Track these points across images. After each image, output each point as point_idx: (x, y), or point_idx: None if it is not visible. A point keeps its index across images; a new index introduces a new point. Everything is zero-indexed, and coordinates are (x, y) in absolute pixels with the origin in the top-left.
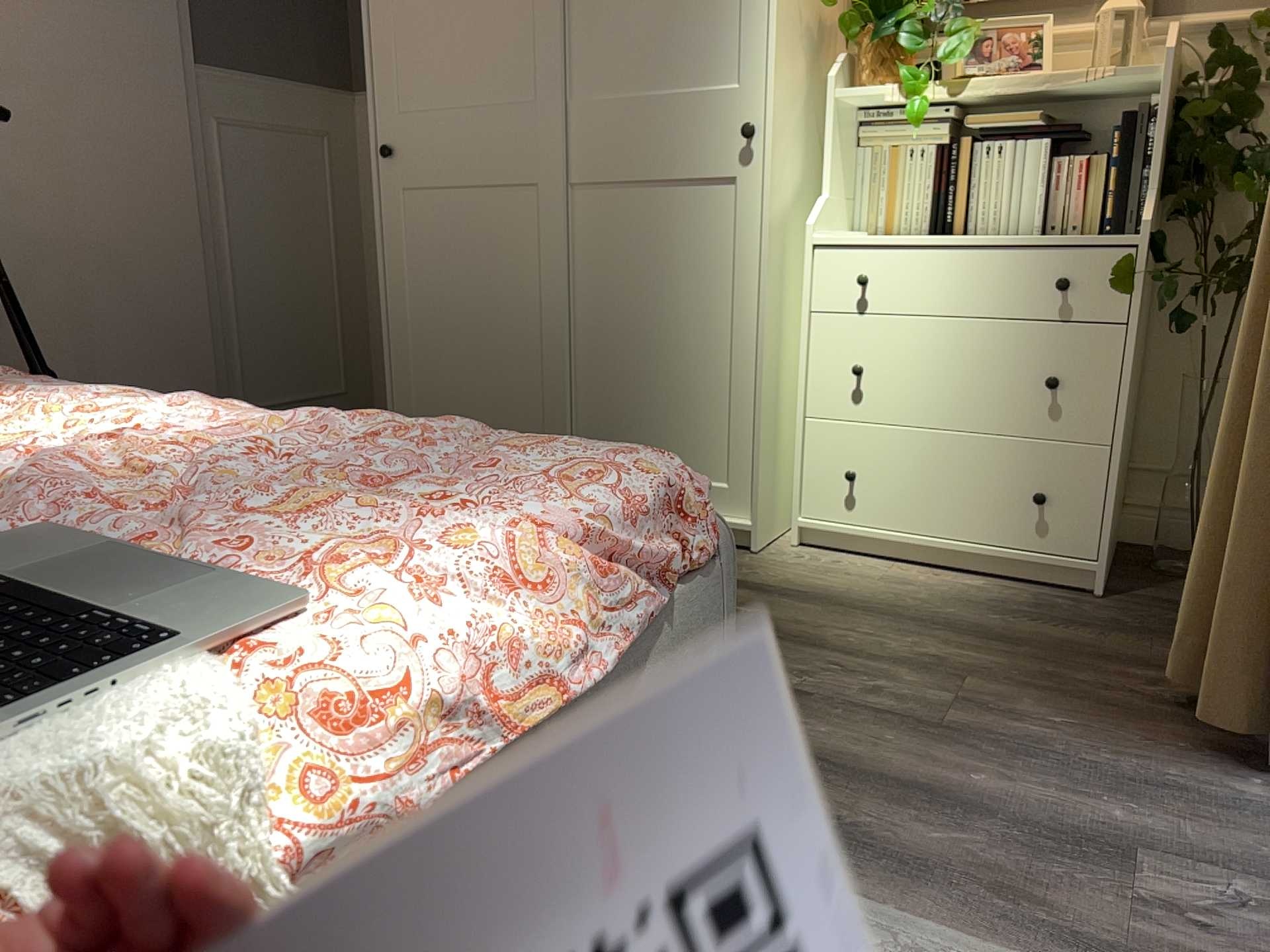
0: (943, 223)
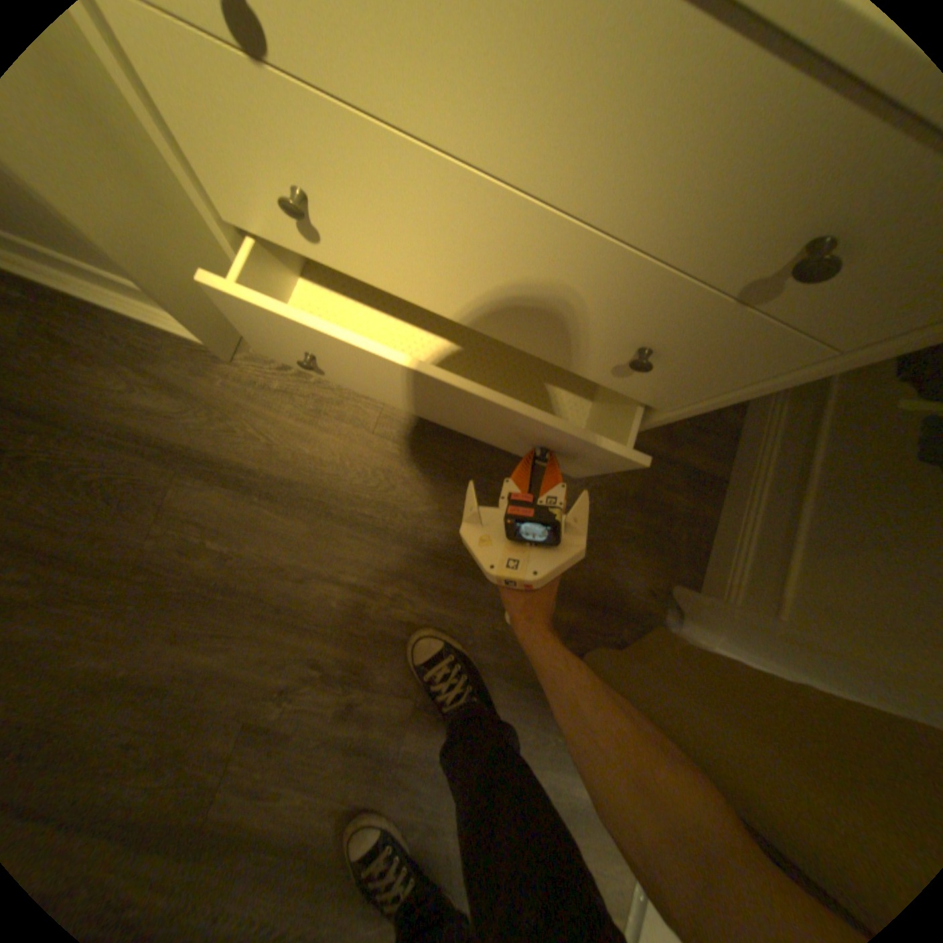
0: None
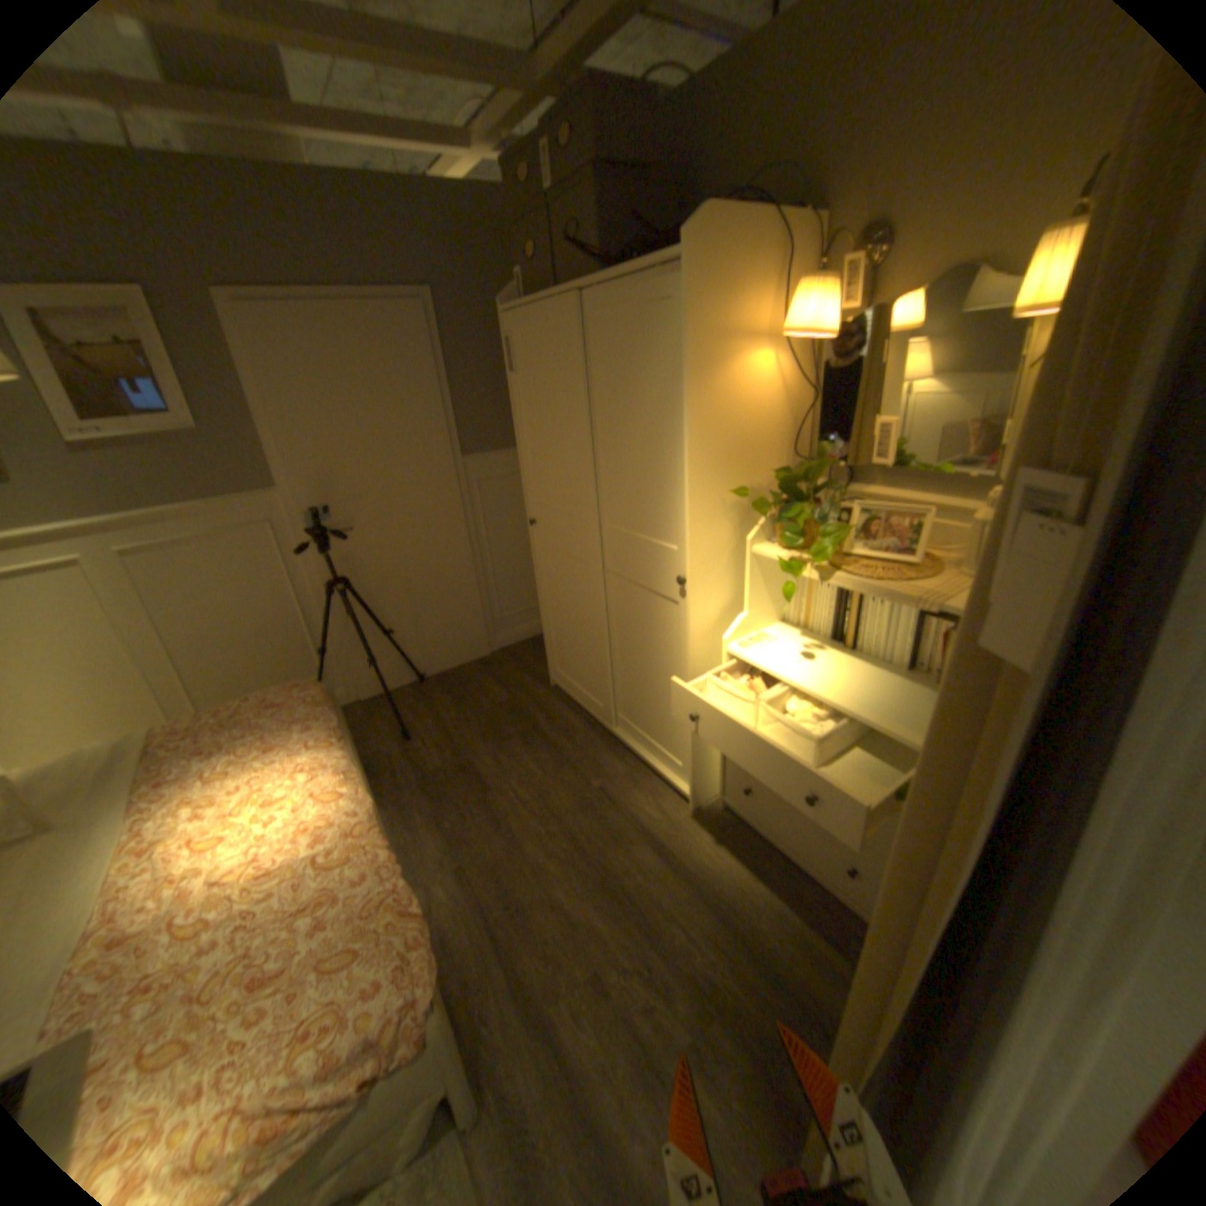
0: (842, 636)
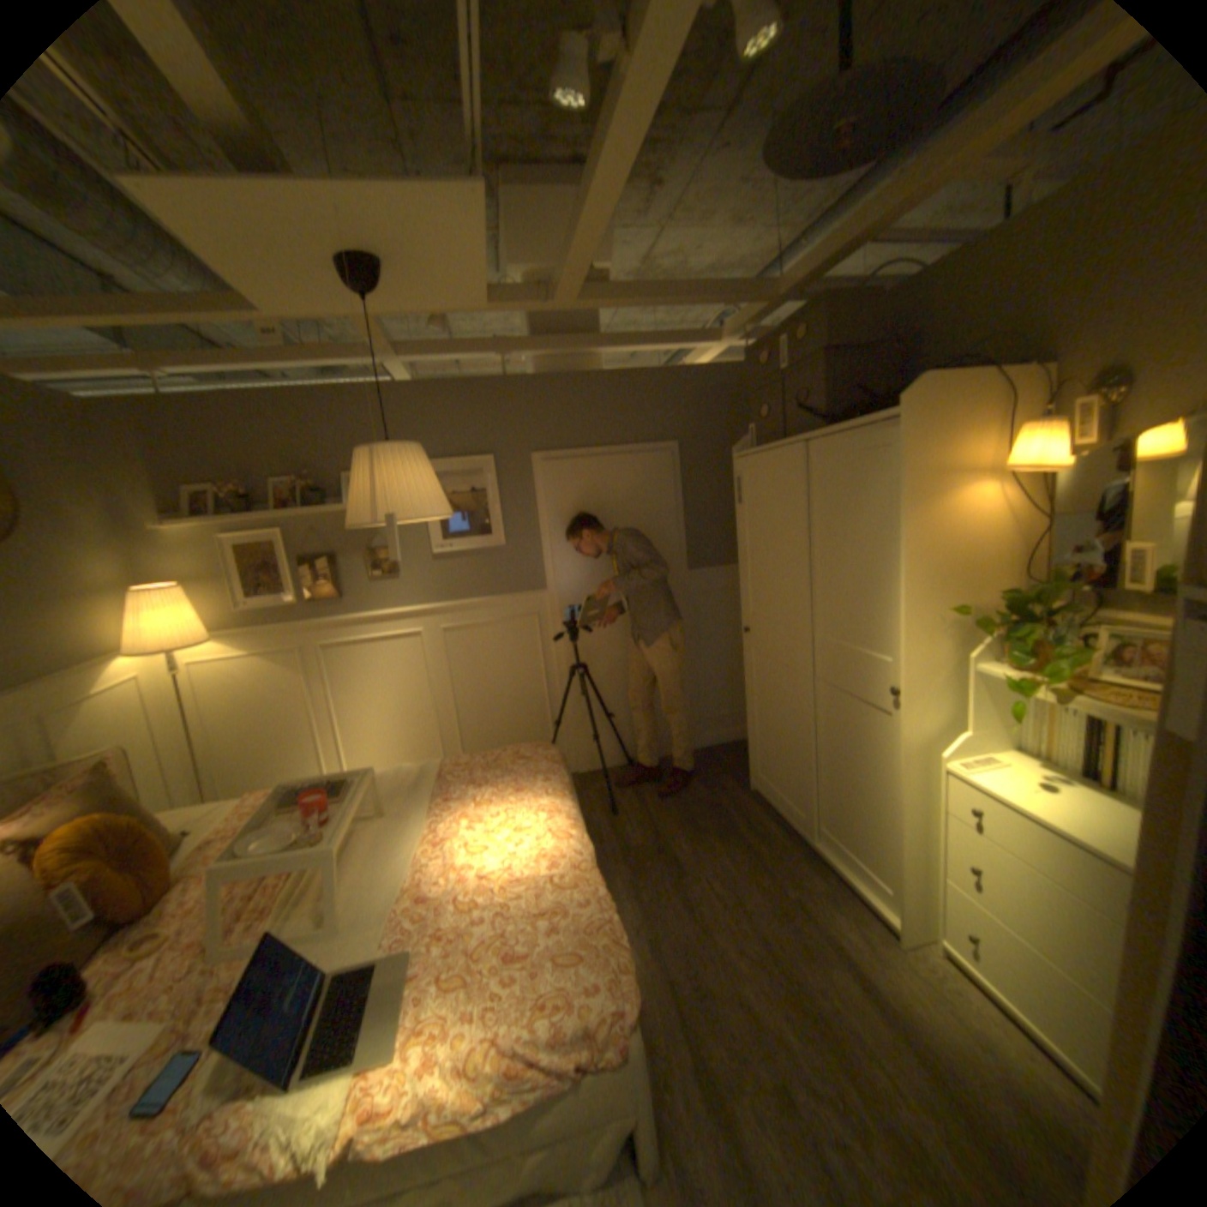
0: (1095, 773)
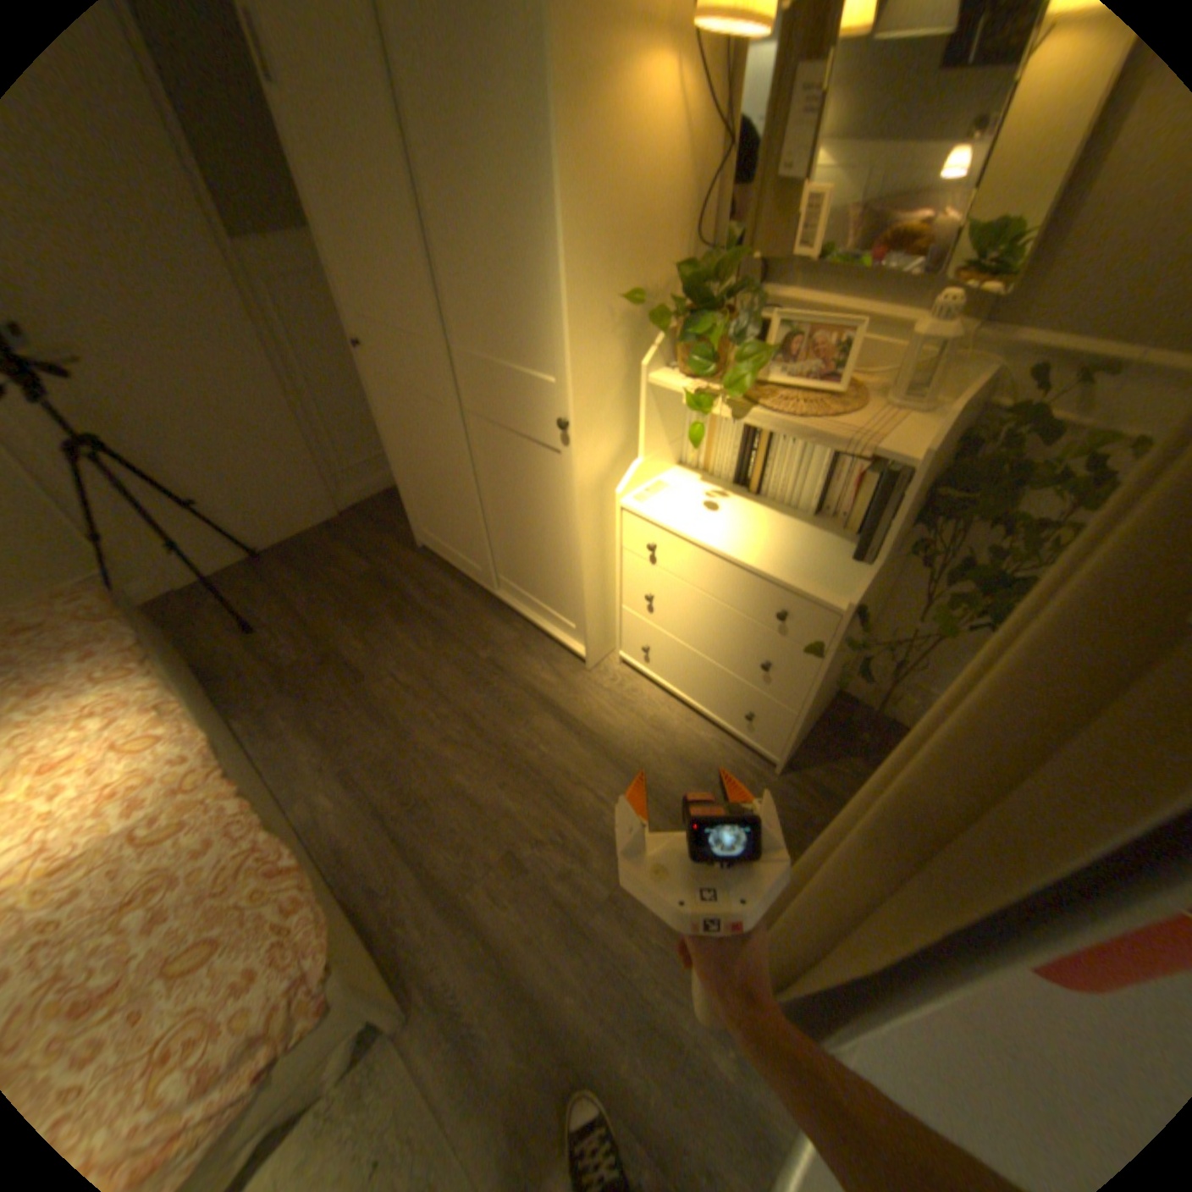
0: (744, 478)
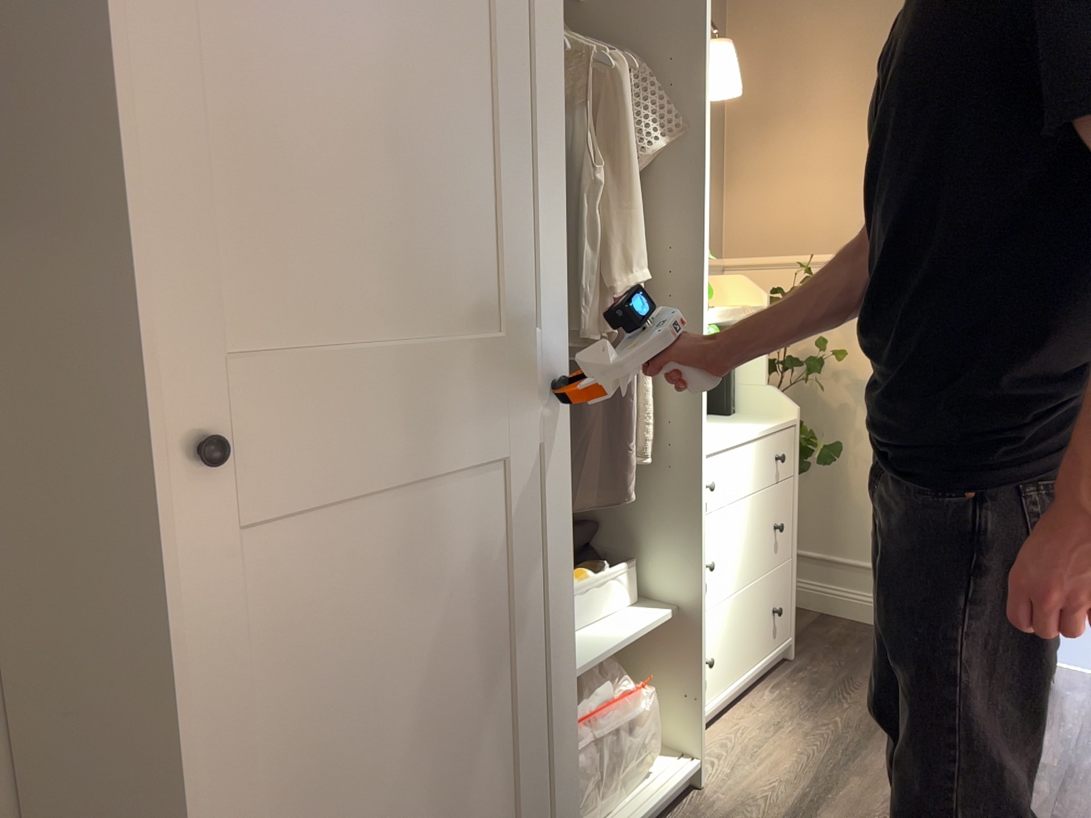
0: None
